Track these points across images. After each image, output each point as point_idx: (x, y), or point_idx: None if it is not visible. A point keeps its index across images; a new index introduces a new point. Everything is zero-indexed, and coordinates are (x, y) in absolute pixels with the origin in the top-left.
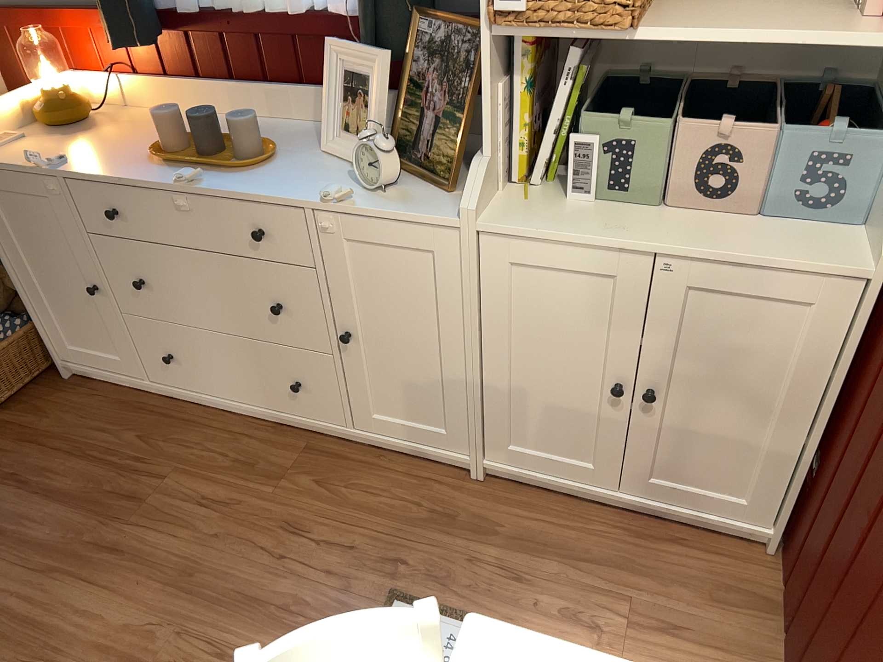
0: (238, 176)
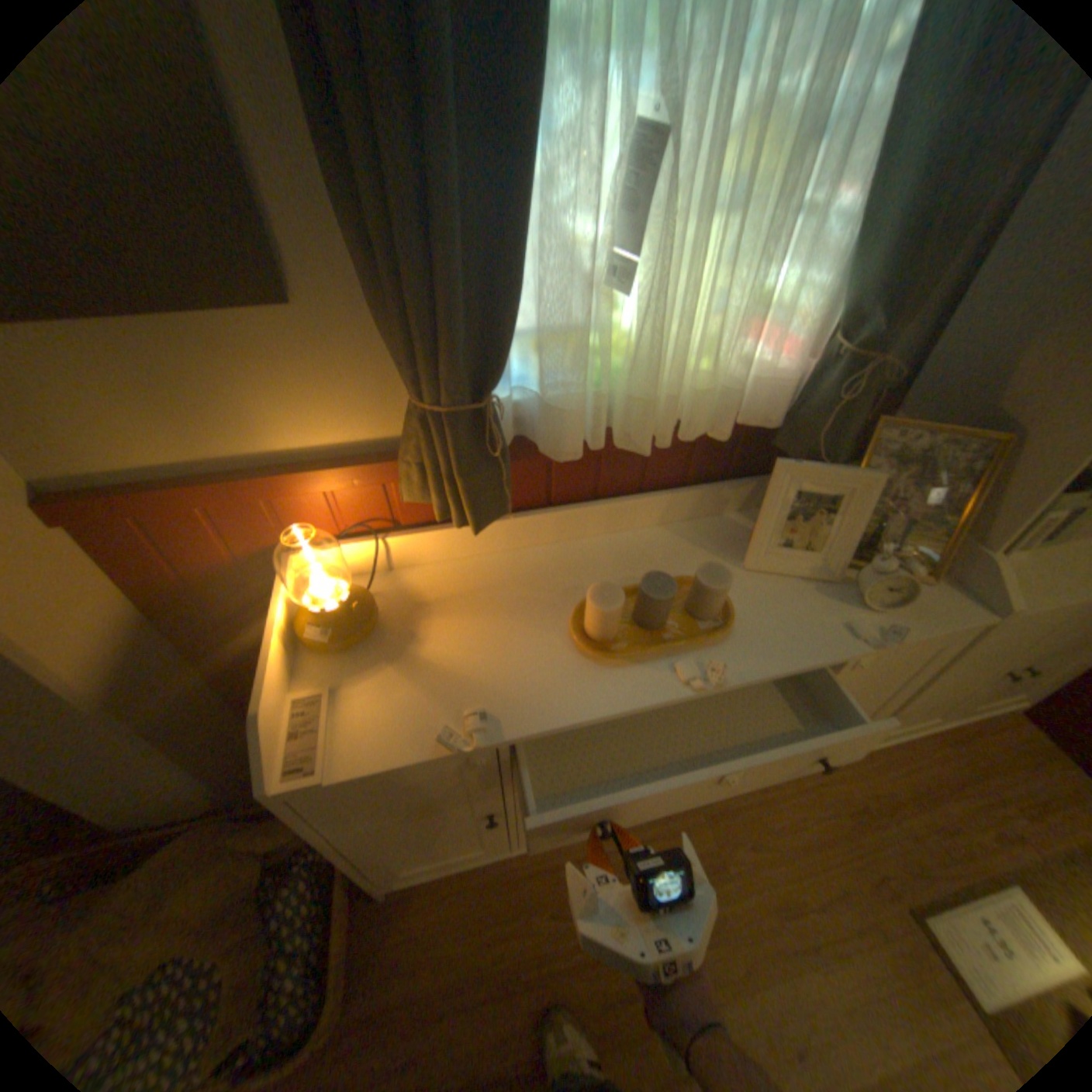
0: (726, 642)
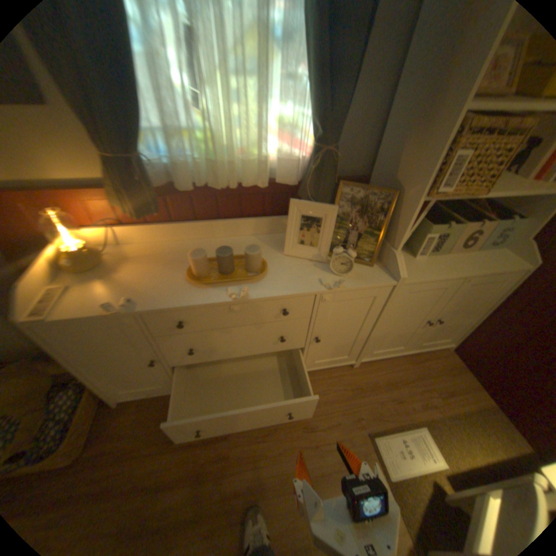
0: (257, 282)
